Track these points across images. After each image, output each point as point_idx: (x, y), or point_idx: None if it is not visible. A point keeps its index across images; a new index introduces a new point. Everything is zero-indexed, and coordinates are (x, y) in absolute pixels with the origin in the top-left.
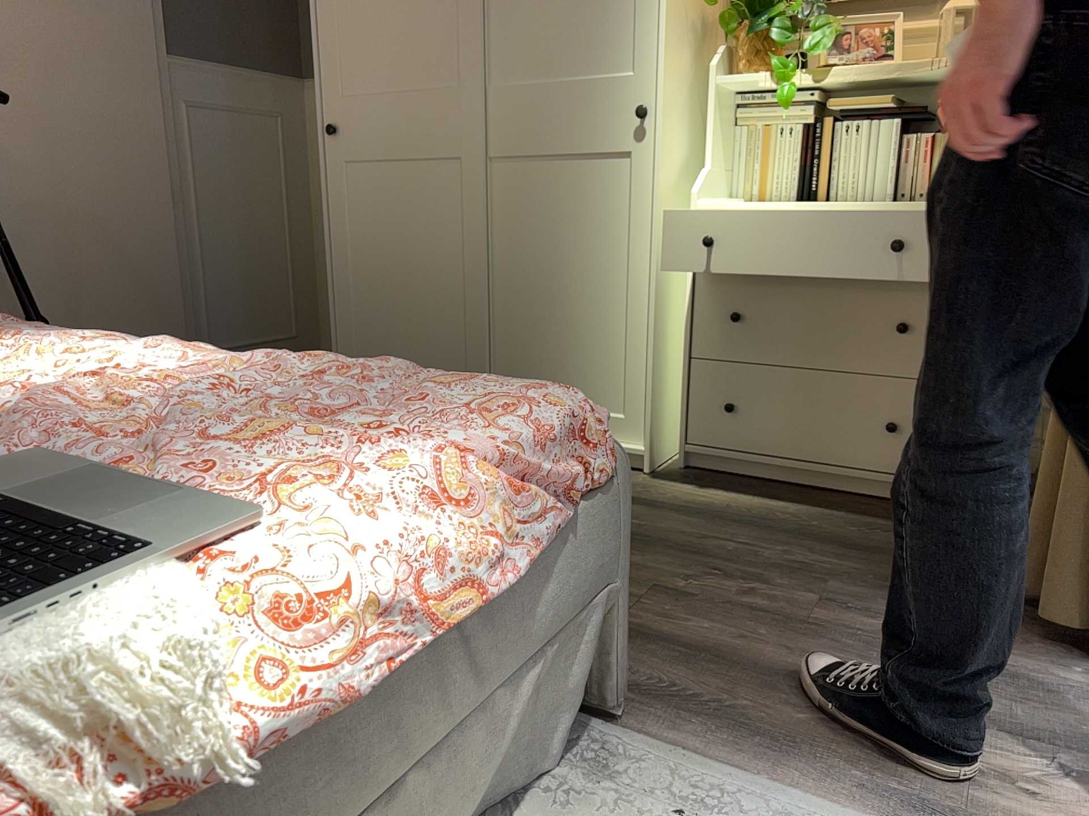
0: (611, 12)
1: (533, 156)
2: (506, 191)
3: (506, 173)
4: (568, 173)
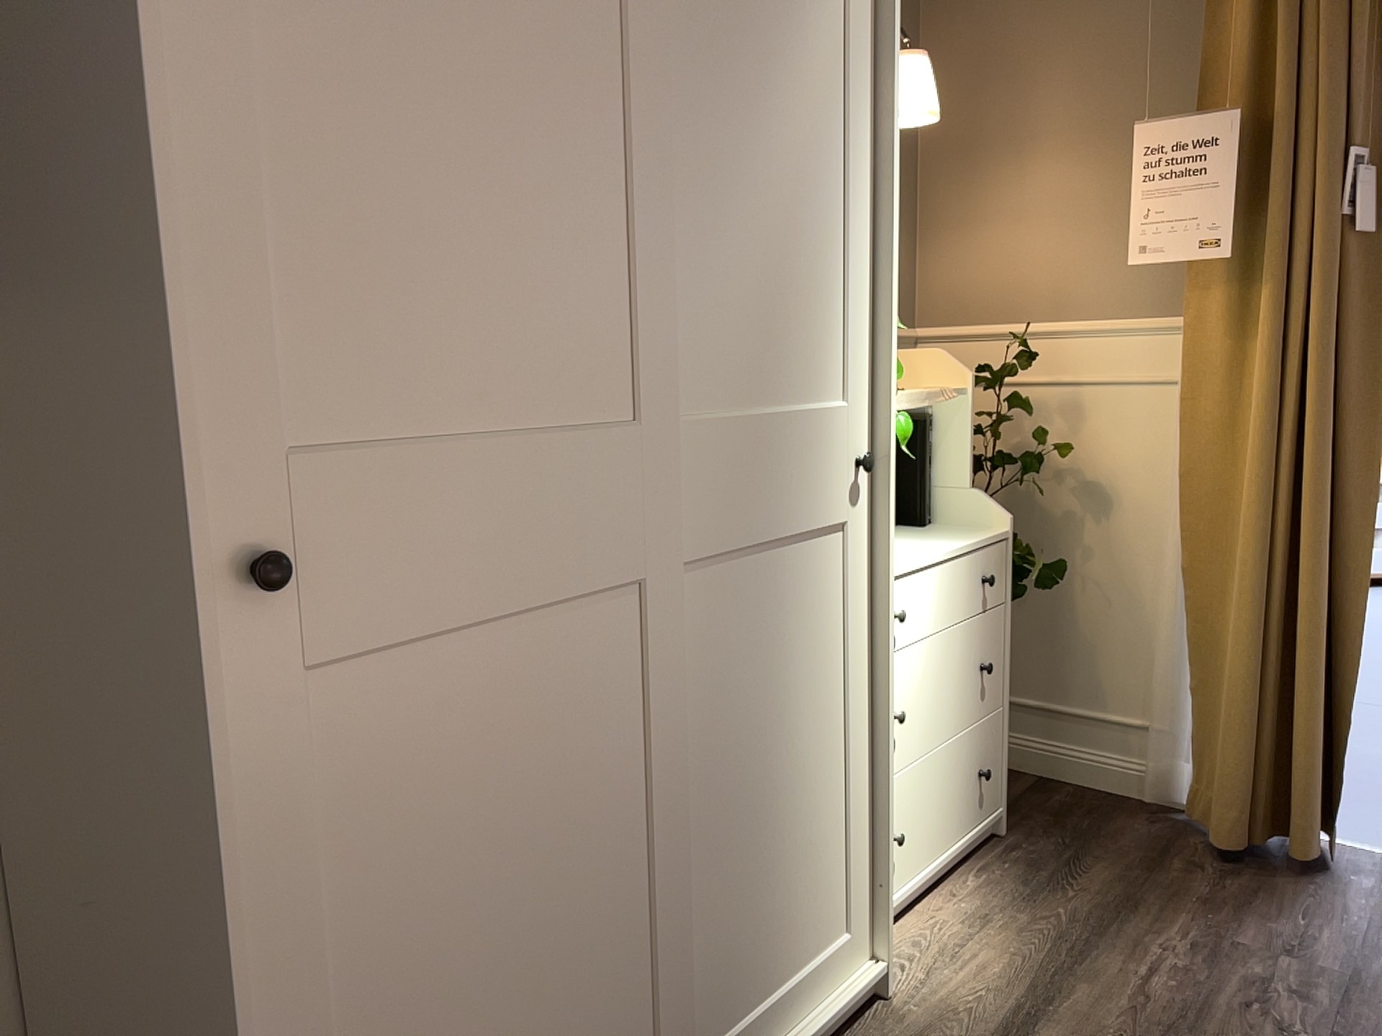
0: (816, 320)
1: (739, 547)
2: (701, 619)
3: (700, 586)
4: (778, 565)
